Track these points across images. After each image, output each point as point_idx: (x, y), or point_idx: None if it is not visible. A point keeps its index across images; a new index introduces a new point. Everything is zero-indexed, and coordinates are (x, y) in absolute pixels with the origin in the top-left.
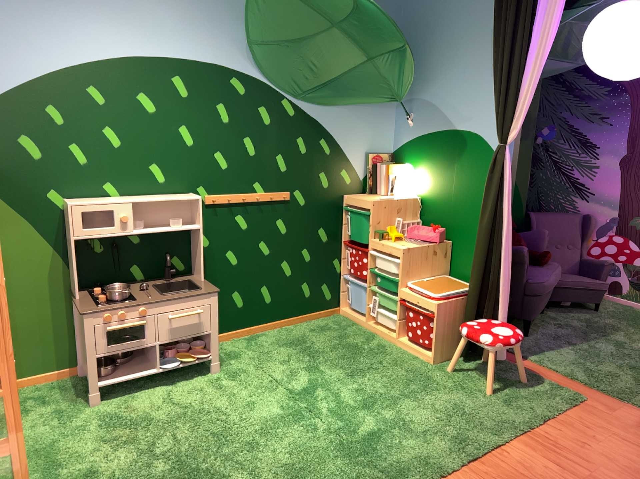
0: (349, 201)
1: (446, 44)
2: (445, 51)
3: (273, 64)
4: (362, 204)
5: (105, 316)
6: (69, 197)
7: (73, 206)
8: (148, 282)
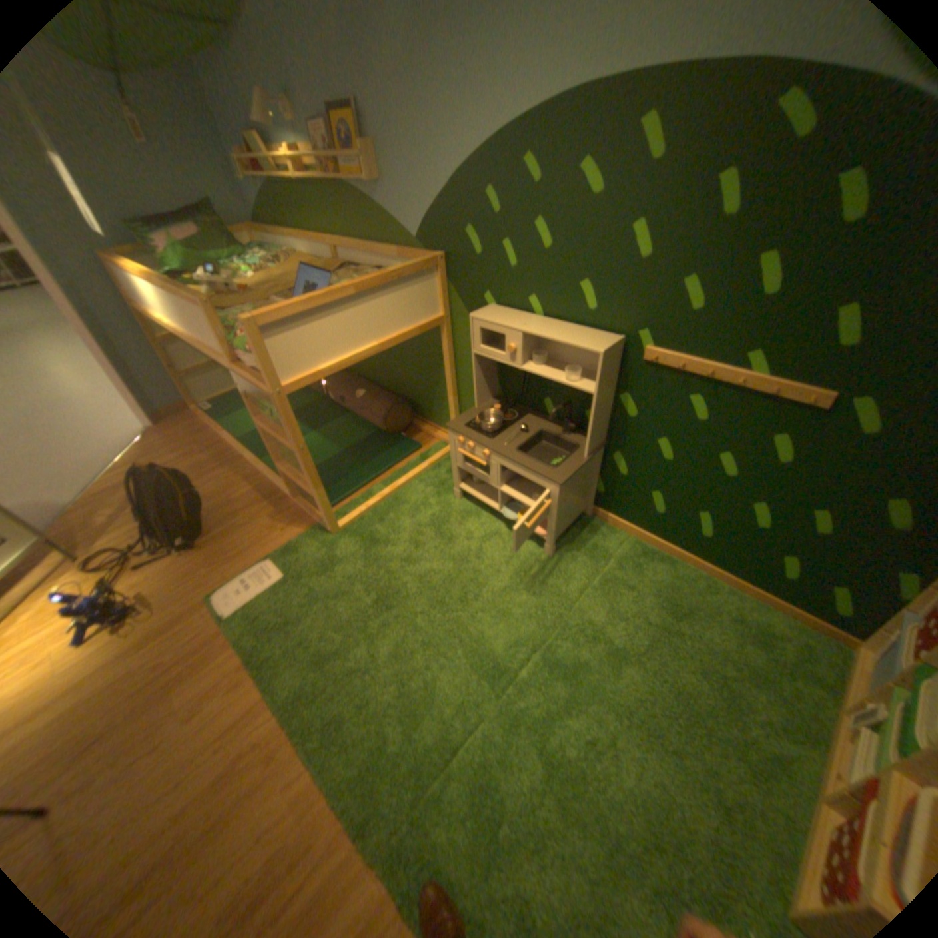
0: None
1: None
2: None
3: None
4: None
5: (458, 439)
6: (498, 304)
7: (473, 320)
8: (549, 423)
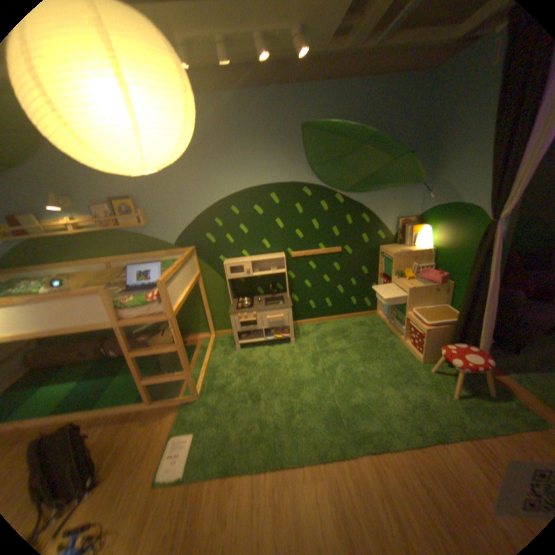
0: (381, 251)
1: (461, 135)
2: (460, 141)
3: (326, 175)
4: (388, 254)
5: (238, 316)
6: (227, 259)
7: (225, 265)
8: (264, 296)
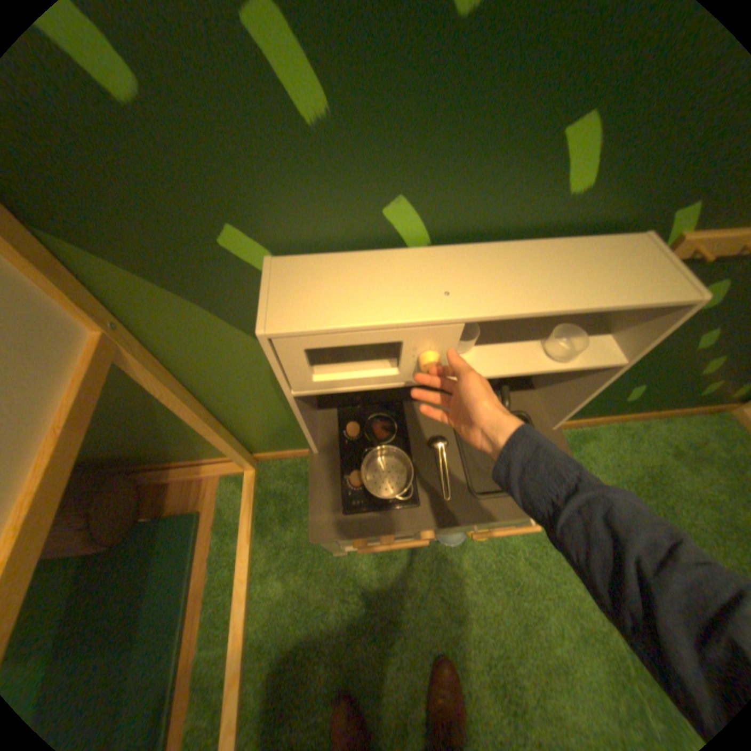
0: None
1: None
2: None
3: None
4: None
5: (355, 543)
6: (283, 247)
7: (278, 338)
8: None
